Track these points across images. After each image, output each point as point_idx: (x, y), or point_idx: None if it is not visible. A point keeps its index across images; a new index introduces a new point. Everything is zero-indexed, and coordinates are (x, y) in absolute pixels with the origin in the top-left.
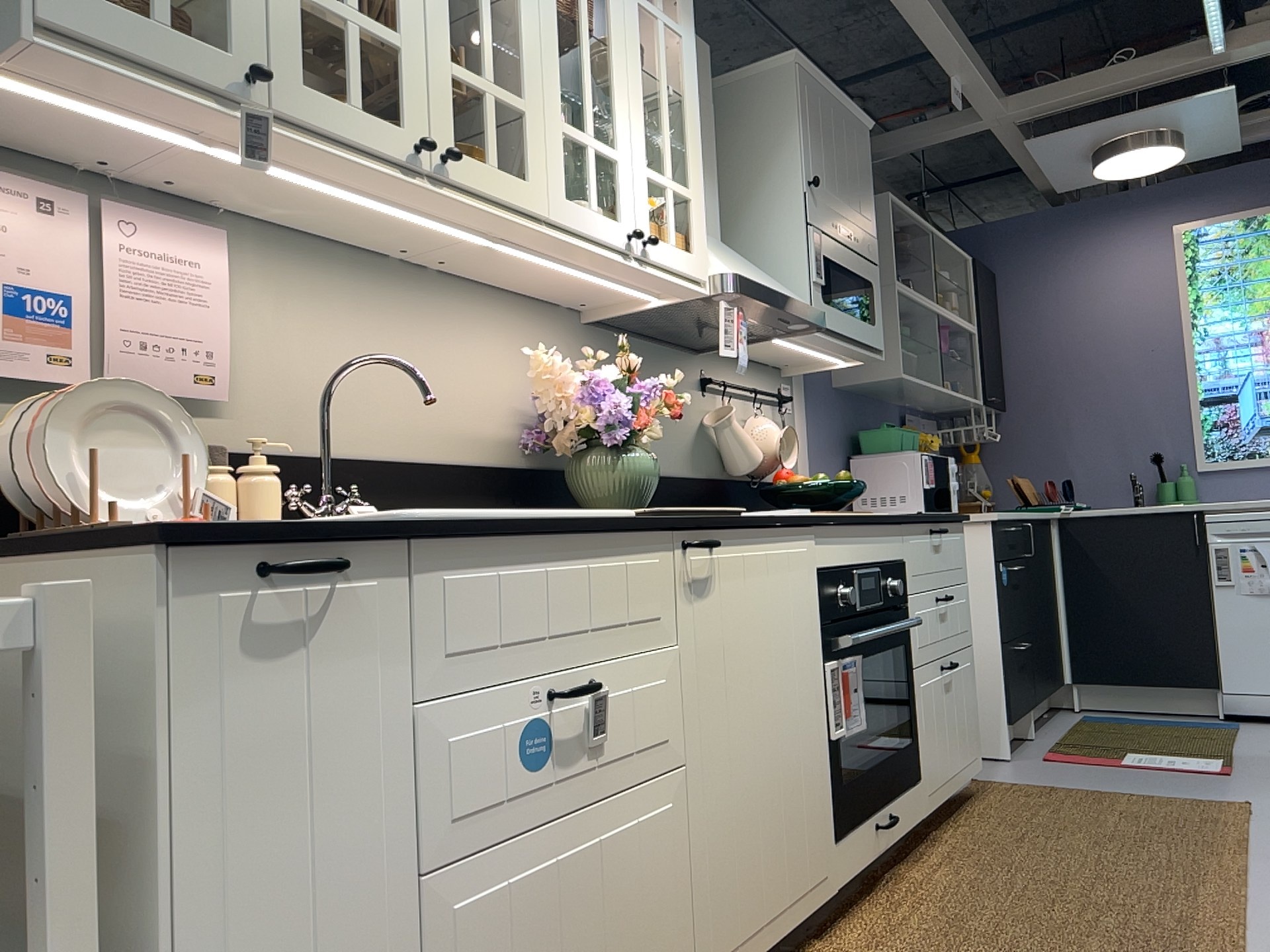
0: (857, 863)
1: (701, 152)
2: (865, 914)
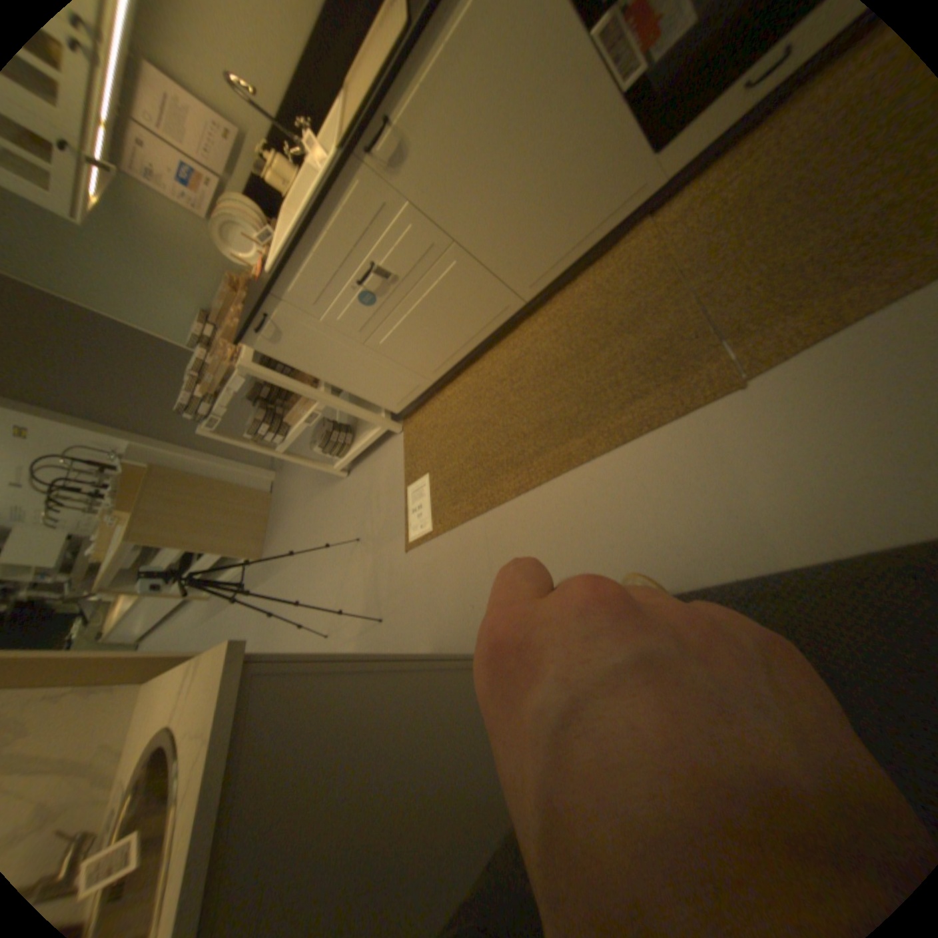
0: (701, 142)
1: None
2: (715, 171)
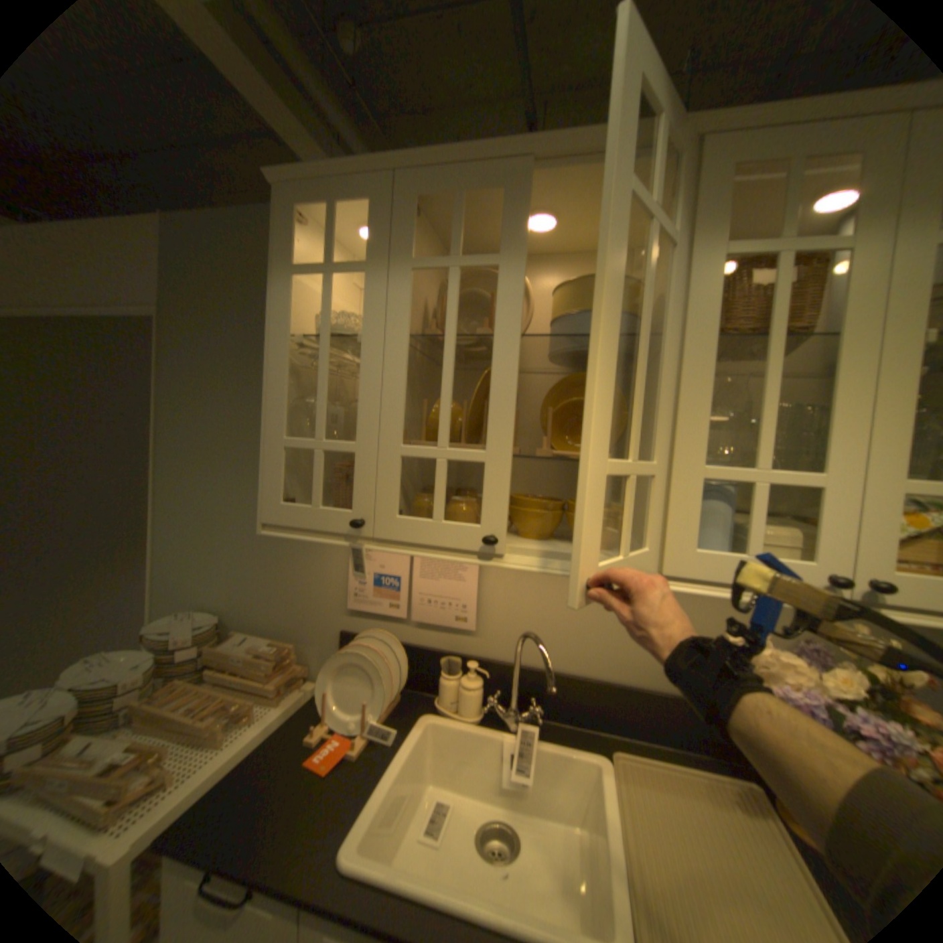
0: None
1: None
2: None
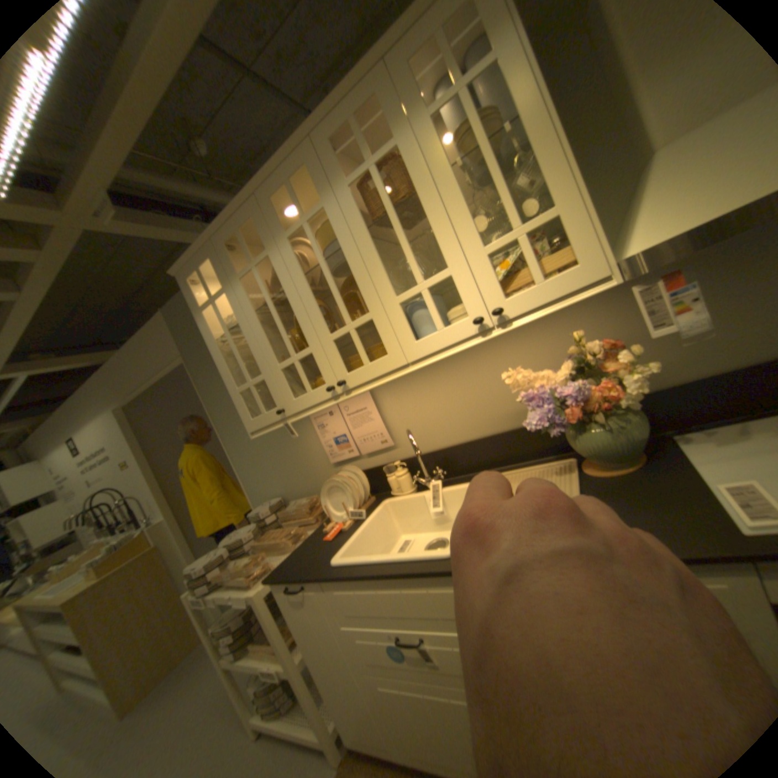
0: None
1: (565, 147)
2: None
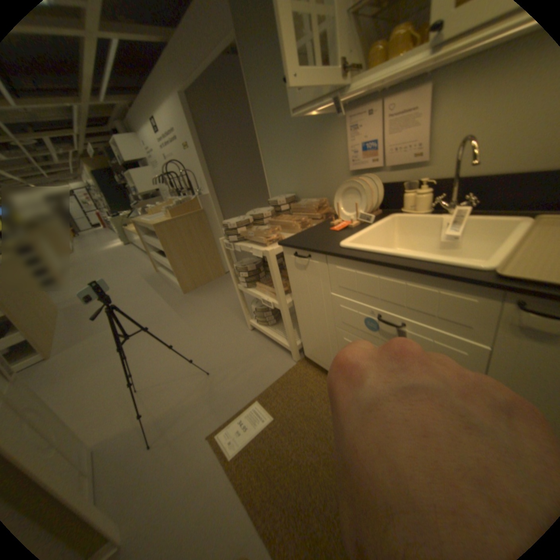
0: None
1: None
2: None
